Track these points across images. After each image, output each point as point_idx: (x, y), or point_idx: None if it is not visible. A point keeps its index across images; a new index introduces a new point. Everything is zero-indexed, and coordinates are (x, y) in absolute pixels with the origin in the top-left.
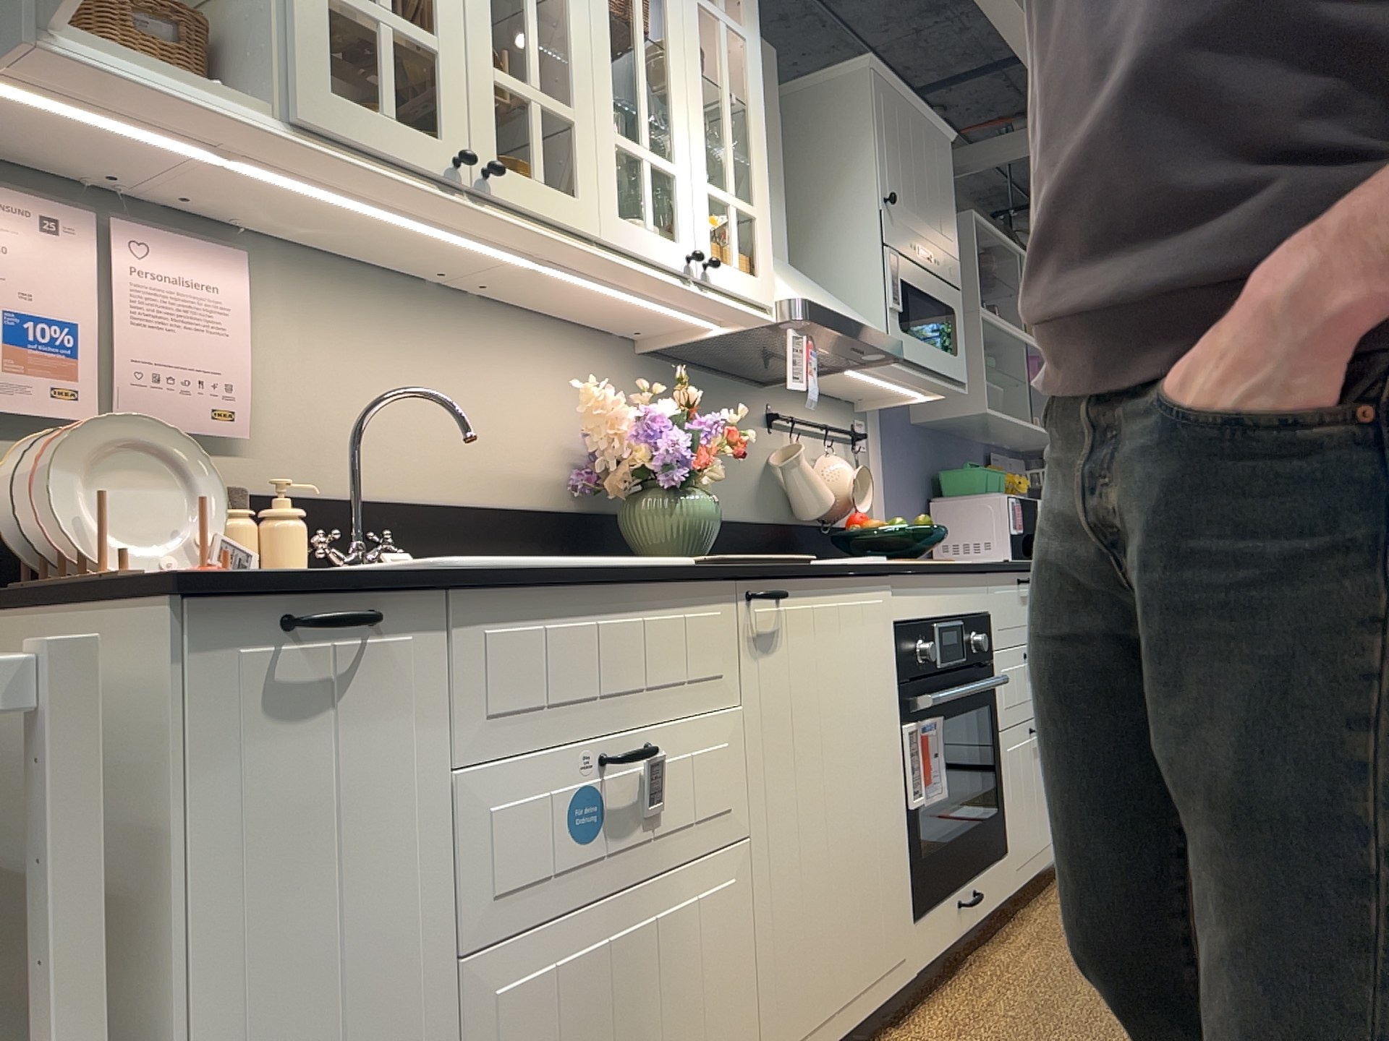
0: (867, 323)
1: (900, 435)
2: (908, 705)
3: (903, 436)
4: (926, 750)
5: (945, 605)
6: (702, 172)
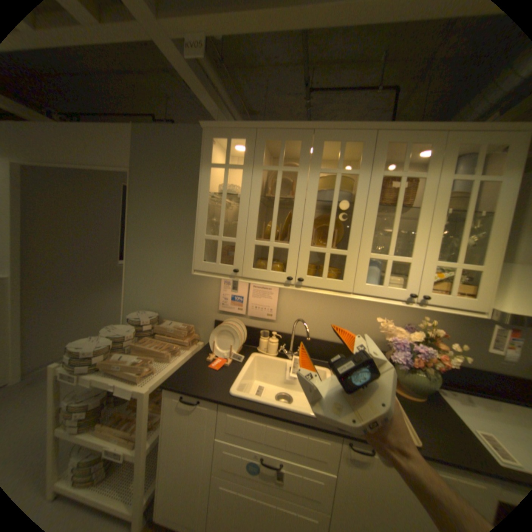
0: None
1: None
2: None
3: None
4: None
5: None
6: (433, 257)
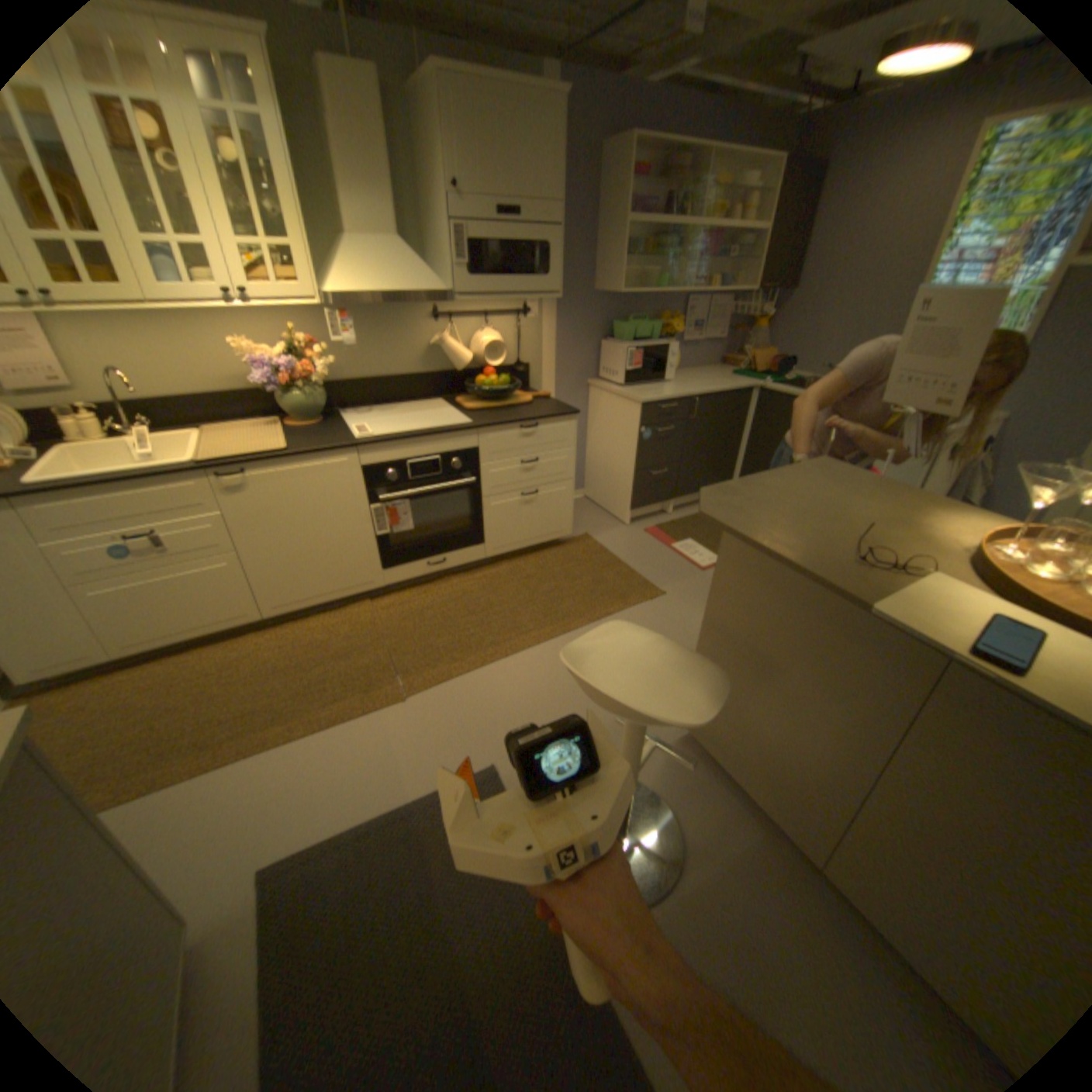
0: (416, 284)
1: (575, 301)
2: (375, 498)
3: (580, 301)
4: (392, 514)
5: (419, 452)
6: (228, 233)
